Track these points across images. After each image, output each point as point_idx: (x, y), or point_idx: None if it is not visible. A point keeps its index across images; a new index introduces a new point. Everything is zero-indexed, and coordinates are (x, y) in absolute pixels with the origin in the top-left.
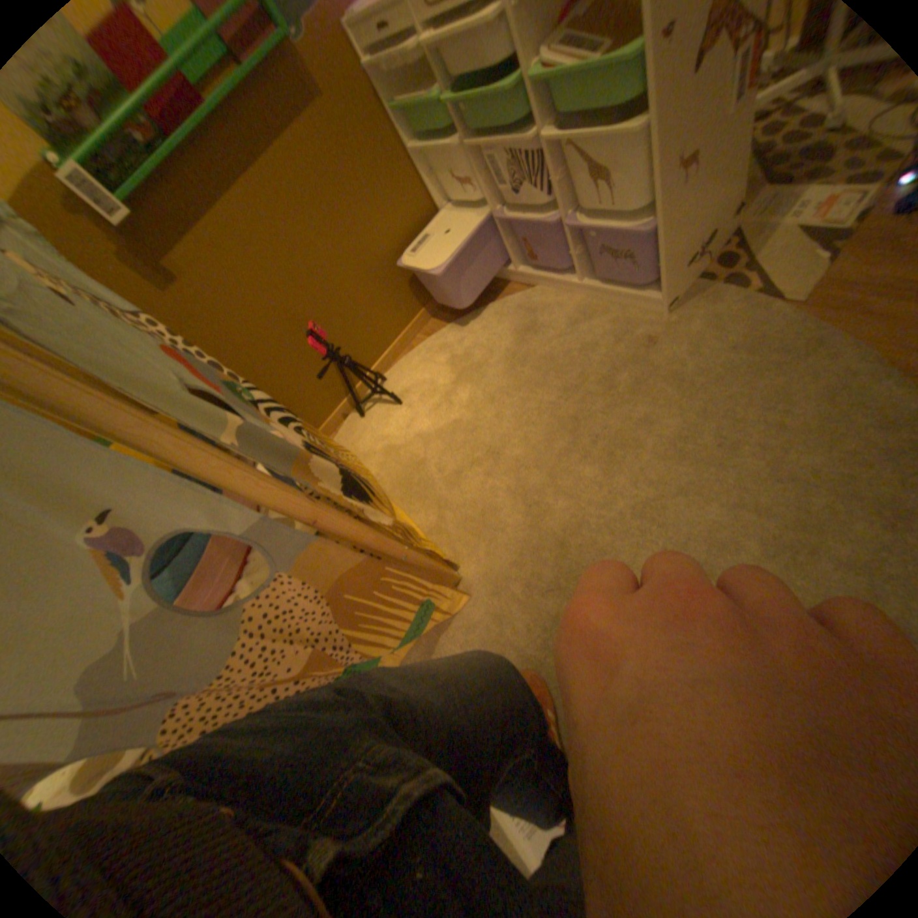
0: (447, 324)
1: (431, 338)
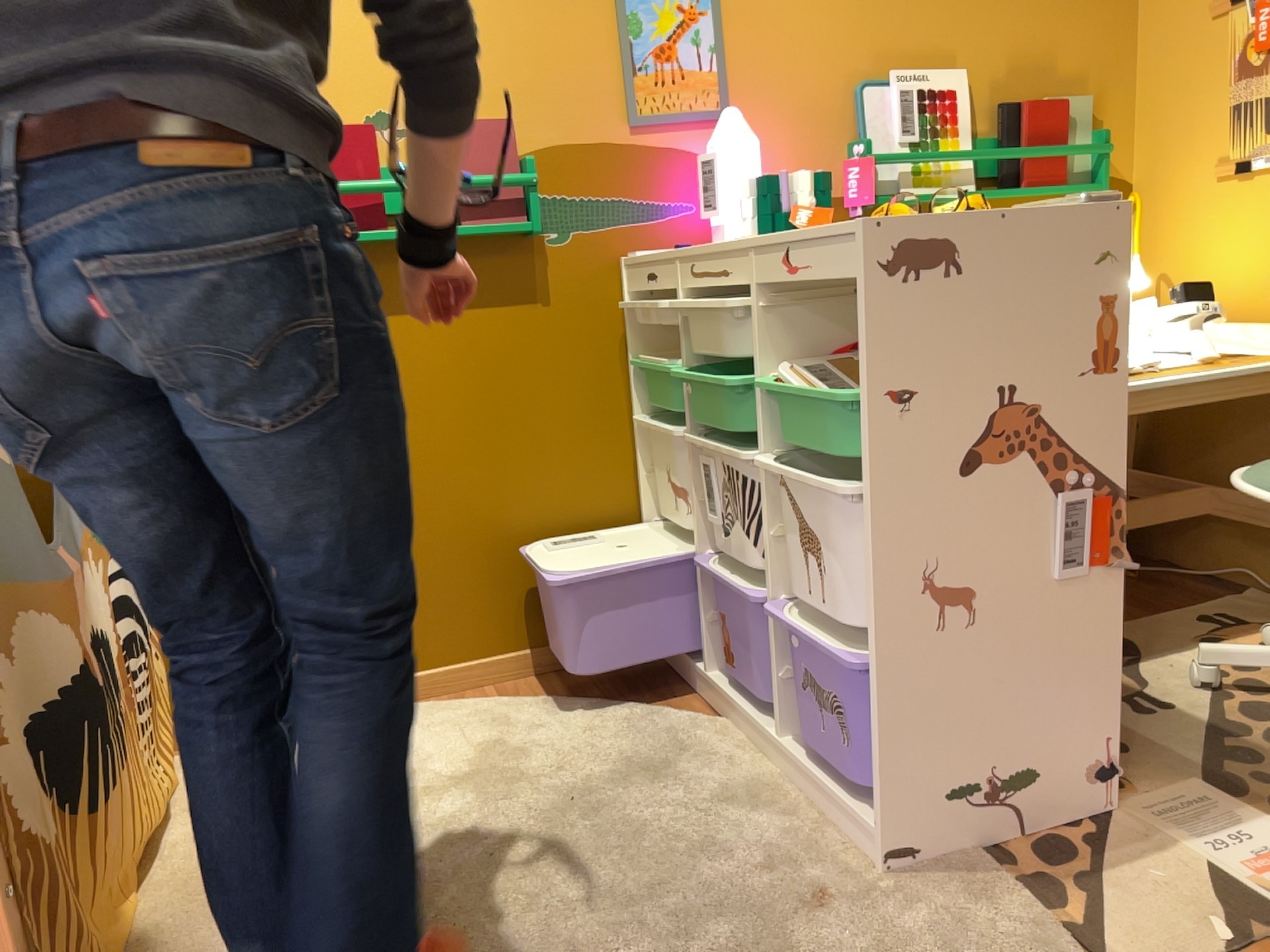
0: (544, 696)
1: (497, 699)
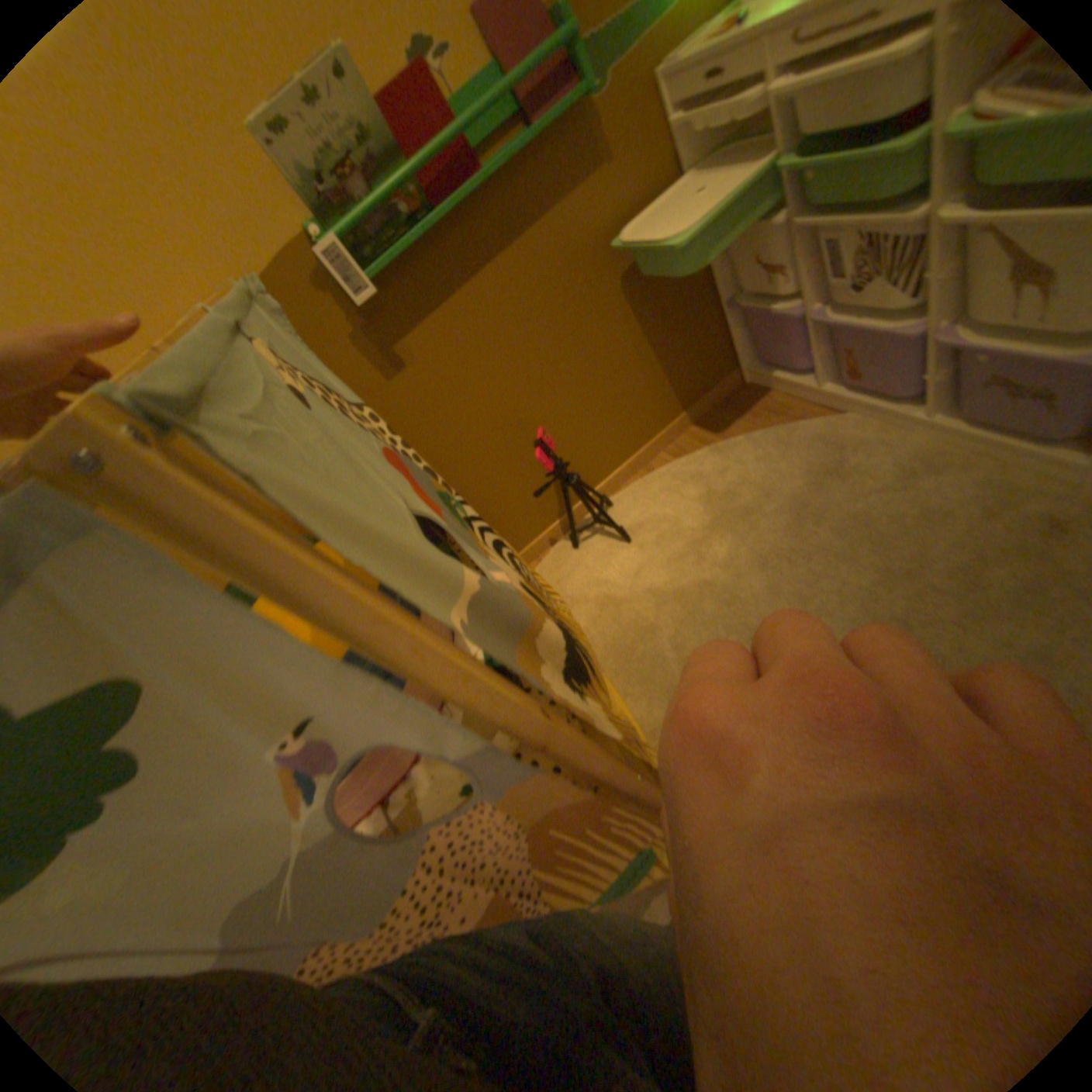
0: (705, 446)
1: (680, 461)
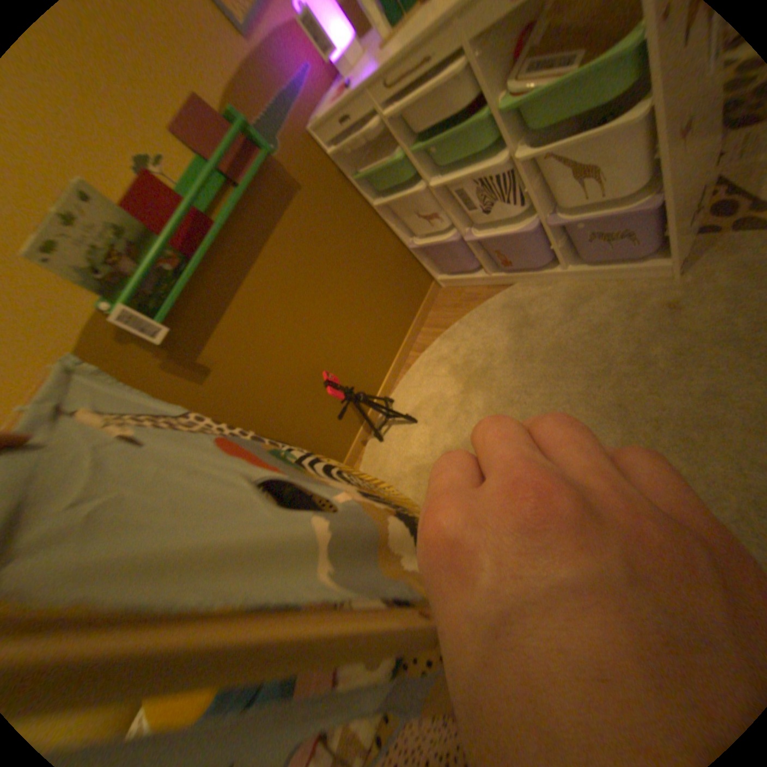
0: (436, 338)
1: (425, 354)
